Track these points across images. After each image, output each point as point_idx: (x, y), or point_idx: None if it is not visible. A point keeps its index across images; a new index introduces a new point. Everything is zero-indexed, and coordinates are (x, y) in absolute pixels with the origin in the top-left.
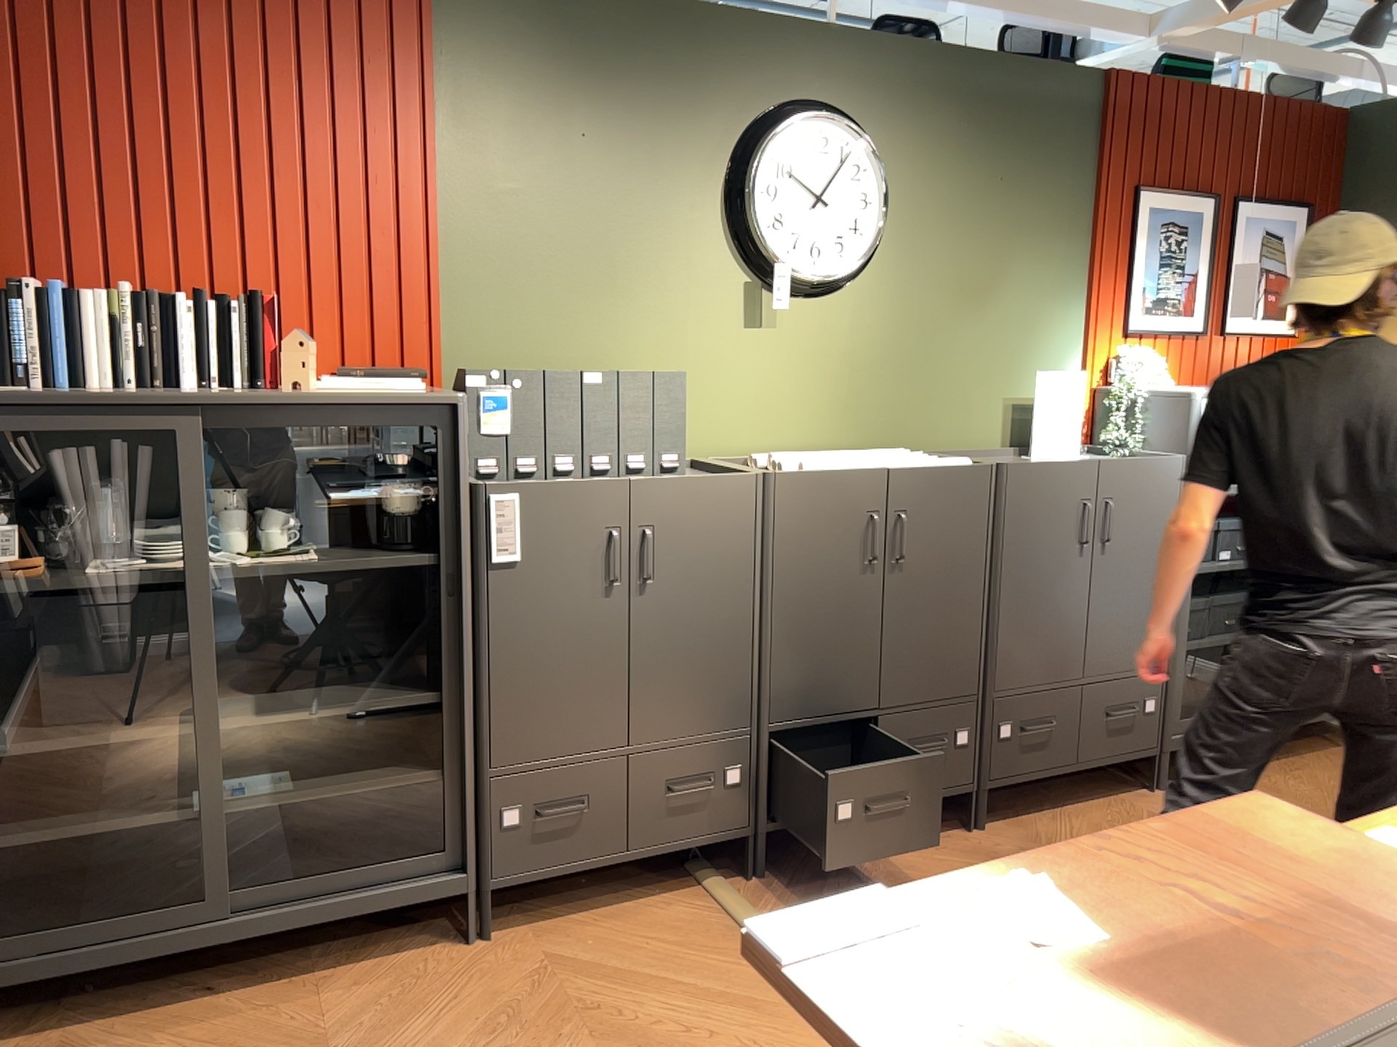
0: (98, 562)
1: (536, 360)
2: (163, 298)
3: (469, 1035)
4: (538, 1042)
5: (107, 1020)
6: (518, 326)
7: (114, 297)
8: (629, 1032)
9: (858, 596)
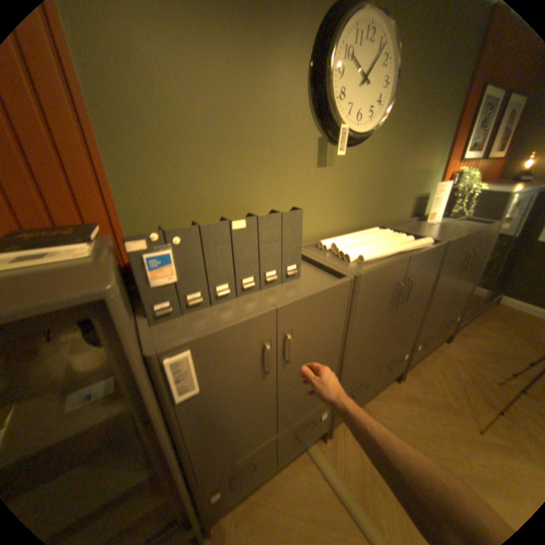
0: None
1: (192, 201)
2: None
3: None
4: None
5: None
6: (175, 177)
7: None
8: None
9: (385, 322)
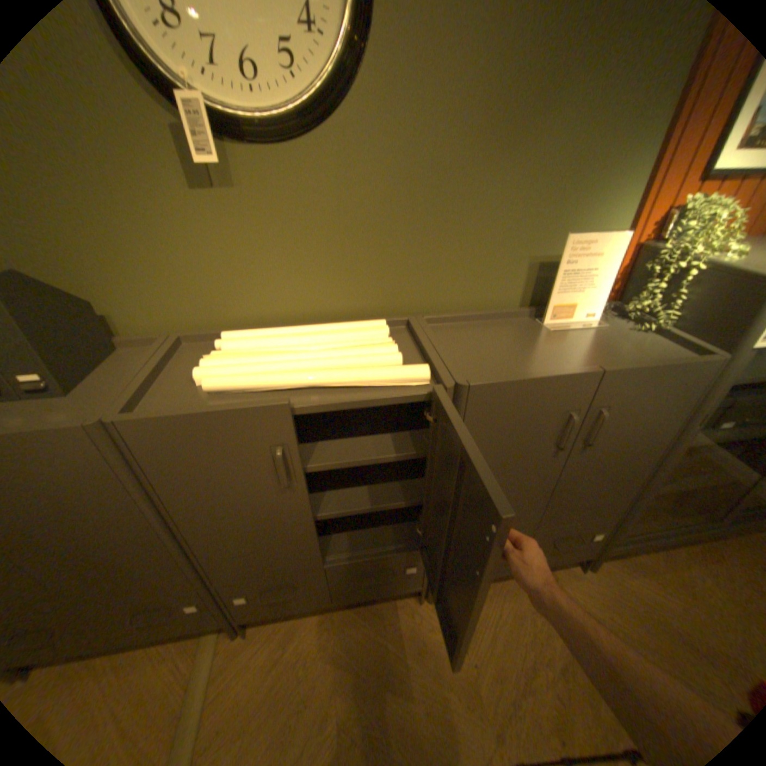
0: None
1: None
2: None
3: None
4: None
5: None
6: None
7: None
8: None
9: (278, 508)
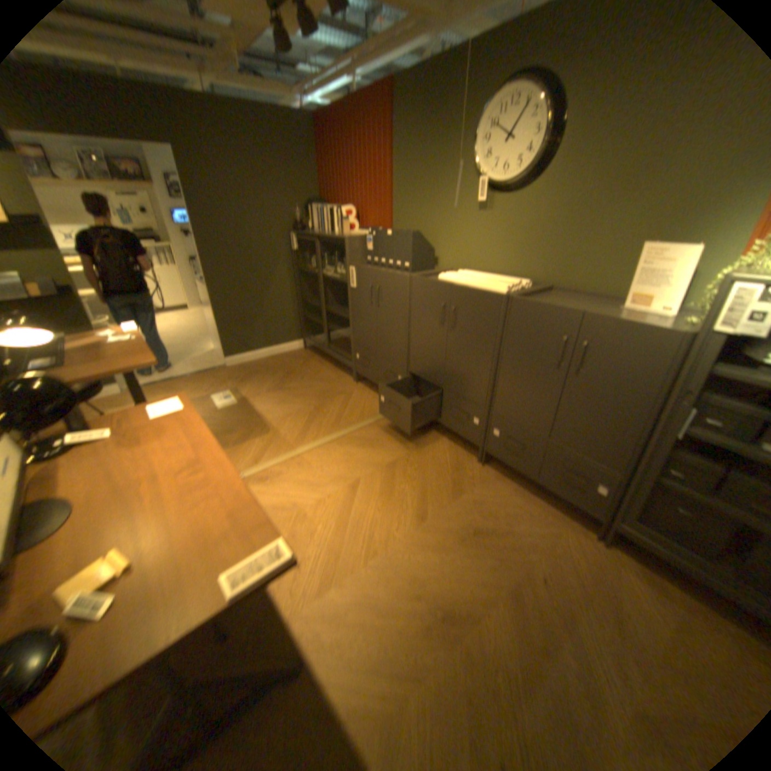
0: (323, 268)
1: (413, 225)
2: (333, 208)
3: (320, 388)
4: (319, 396)
5: (320, 357)
6: (409, 212)
7: (326, 208)
8: (324, 406)
9: (436, 335)
